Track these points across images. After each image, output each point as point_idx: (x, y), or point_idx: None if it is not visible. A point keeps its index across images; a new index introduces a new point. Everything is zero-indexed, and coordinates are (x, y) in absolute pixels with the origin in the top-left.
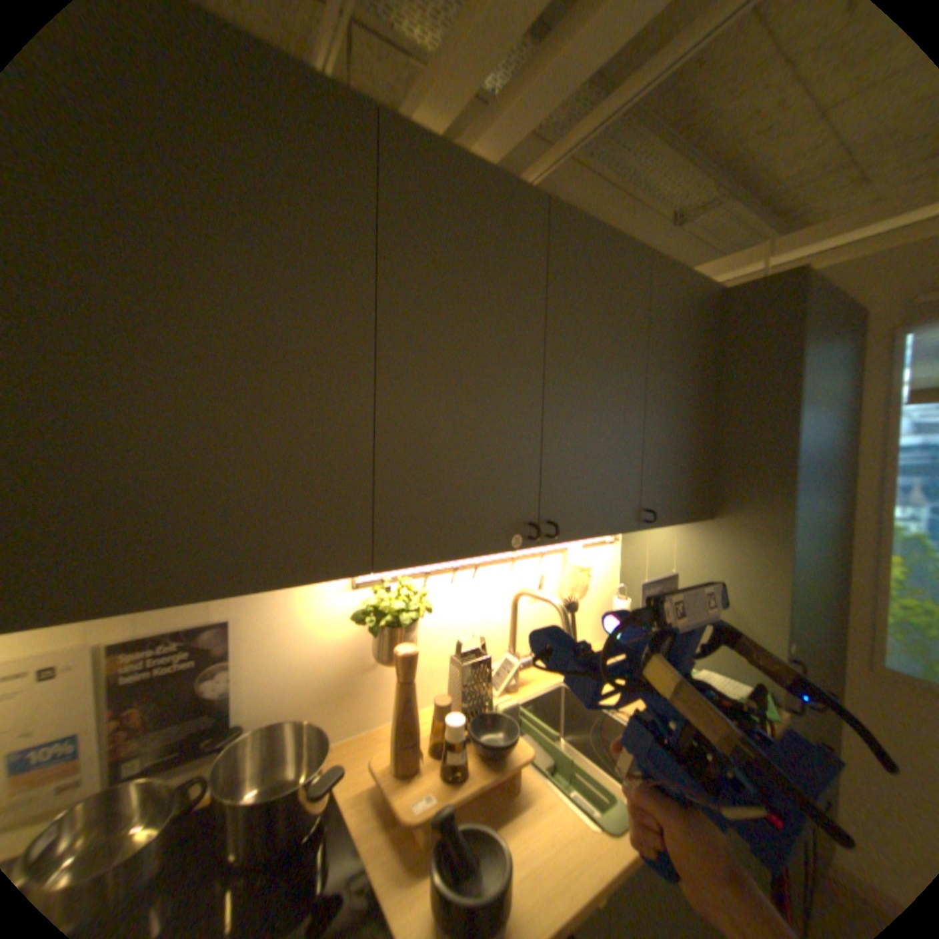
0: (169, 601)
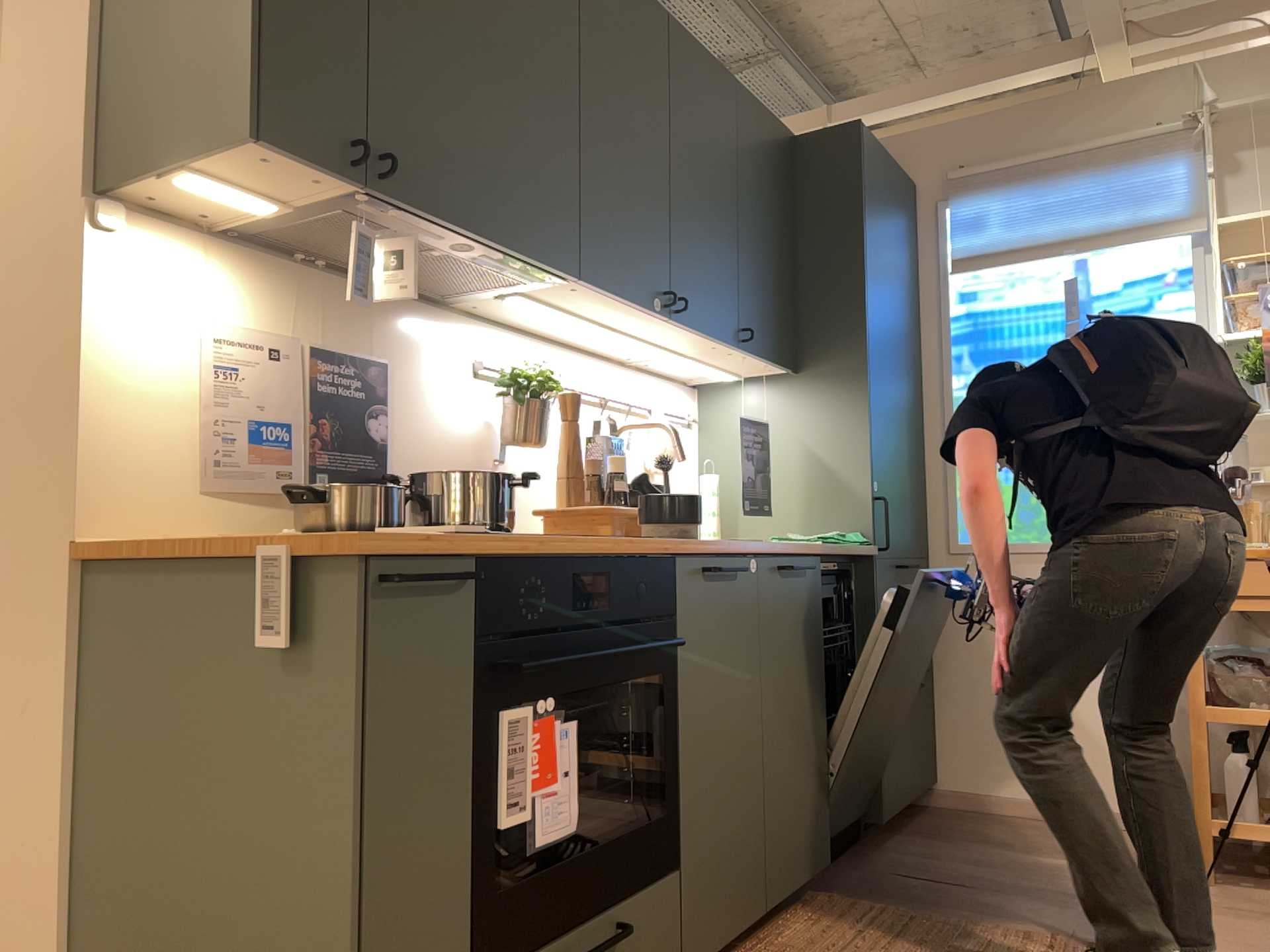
0: (484, 242)
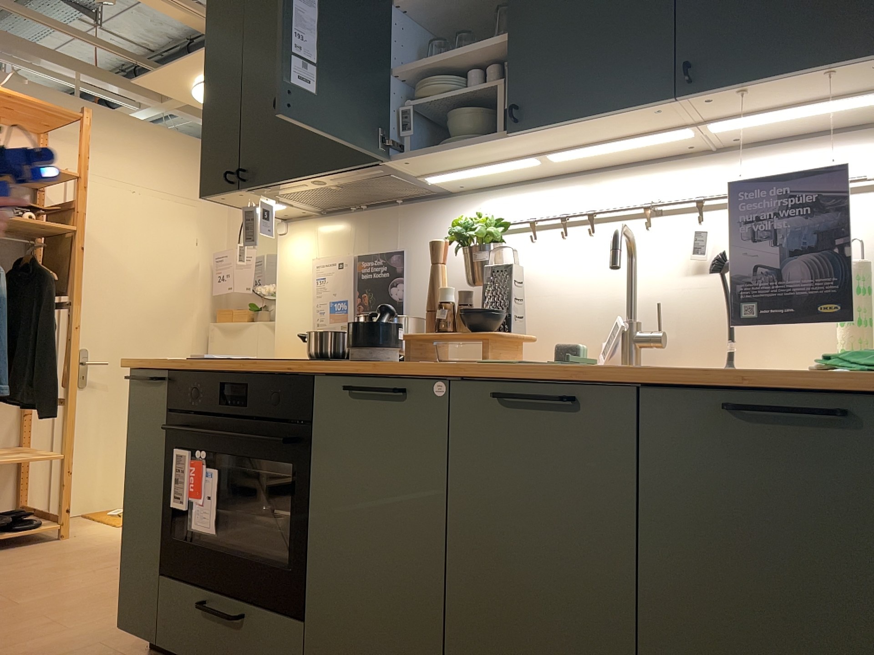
0: (311, 178)
